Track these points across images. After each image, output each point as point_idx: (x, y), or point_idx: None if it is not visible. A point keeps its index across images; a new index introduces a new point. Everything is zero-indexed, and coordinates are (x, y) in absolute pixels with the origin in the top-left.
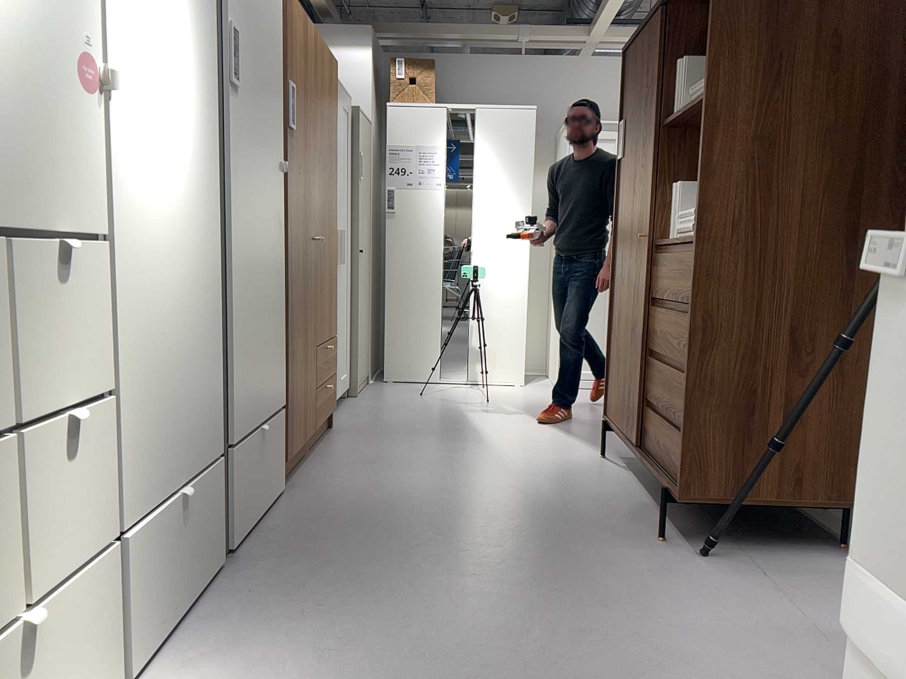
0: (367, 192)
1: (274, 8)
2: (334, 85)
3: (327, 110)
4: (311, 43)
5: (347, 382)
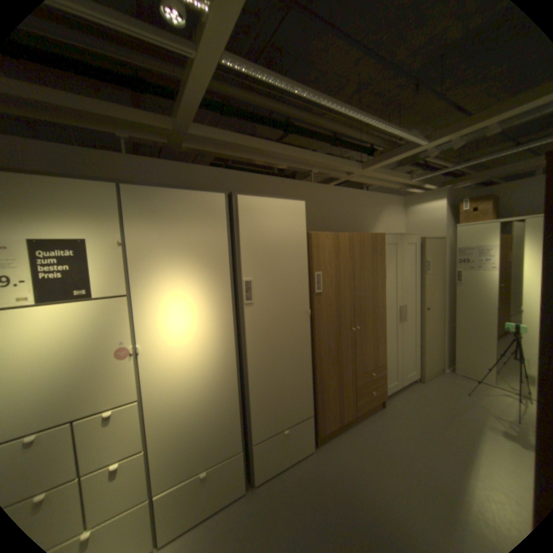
0: (440, 276)
1: (296, 250)
2: (379, 247)
3: (369, 263)
4: (344, 242)
5: (418, 376)
